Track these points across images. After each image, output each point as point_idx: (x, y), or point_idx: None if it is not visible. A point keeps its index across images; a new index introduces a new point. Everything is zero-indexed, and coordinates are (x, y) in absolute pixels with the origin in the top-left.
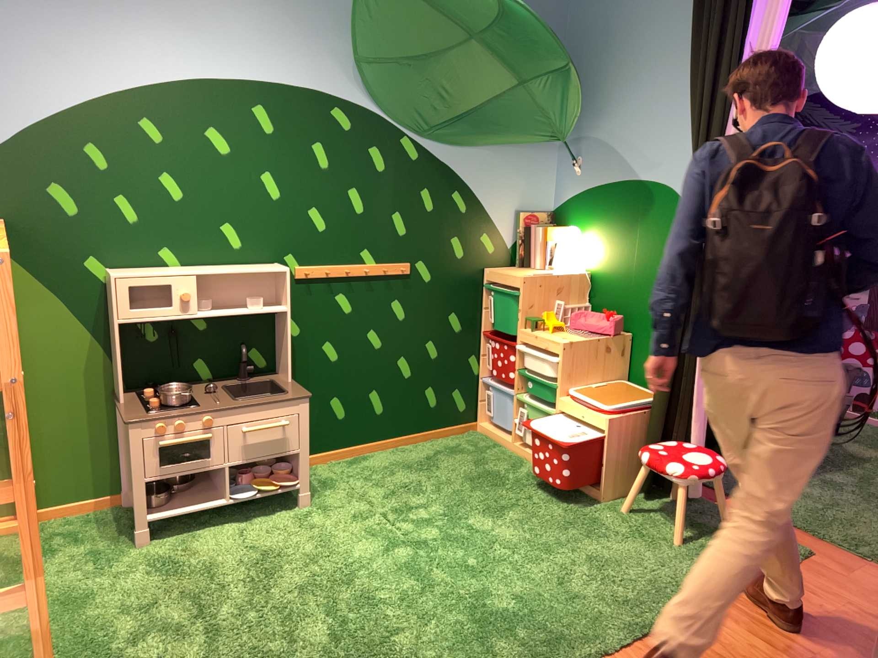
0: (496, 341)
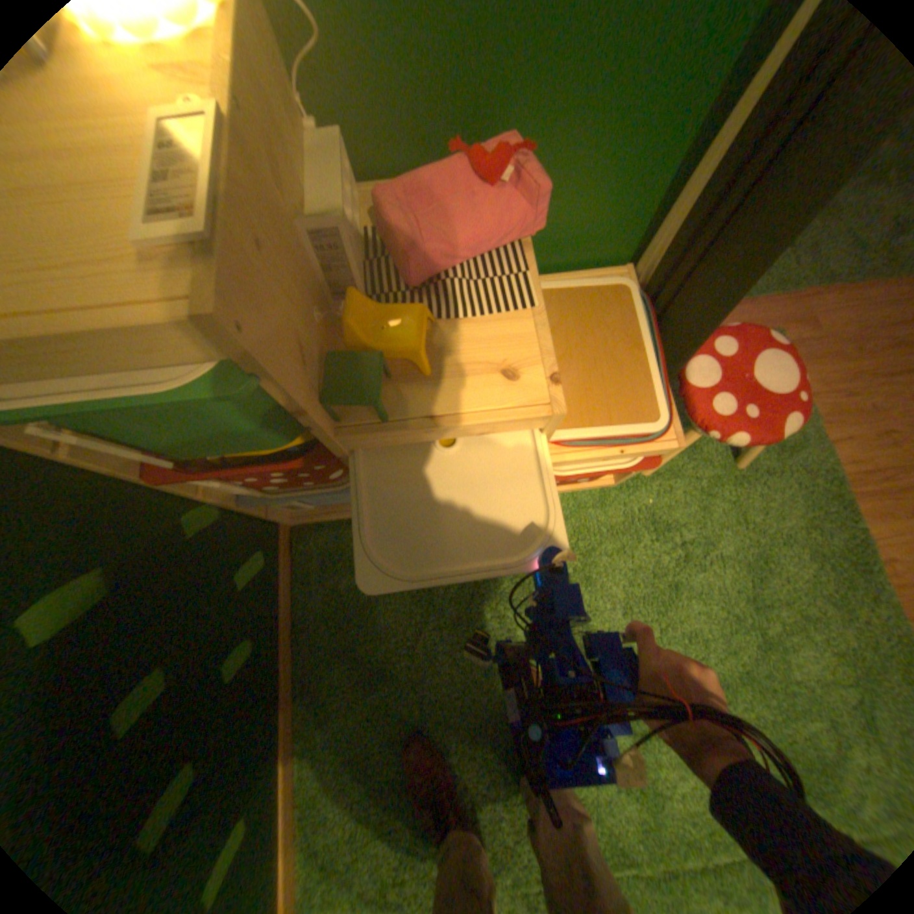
0: (249, 476)
